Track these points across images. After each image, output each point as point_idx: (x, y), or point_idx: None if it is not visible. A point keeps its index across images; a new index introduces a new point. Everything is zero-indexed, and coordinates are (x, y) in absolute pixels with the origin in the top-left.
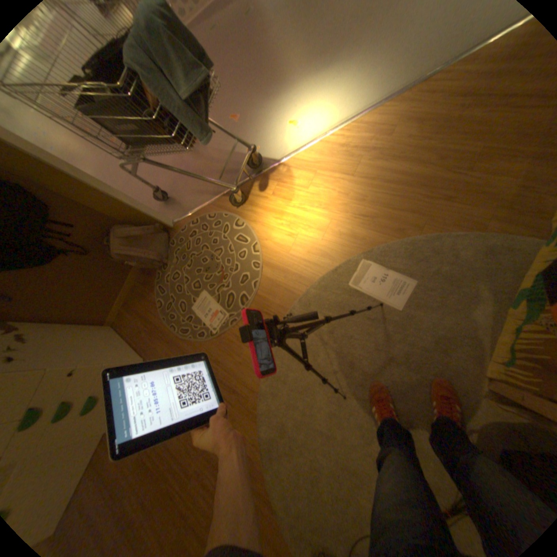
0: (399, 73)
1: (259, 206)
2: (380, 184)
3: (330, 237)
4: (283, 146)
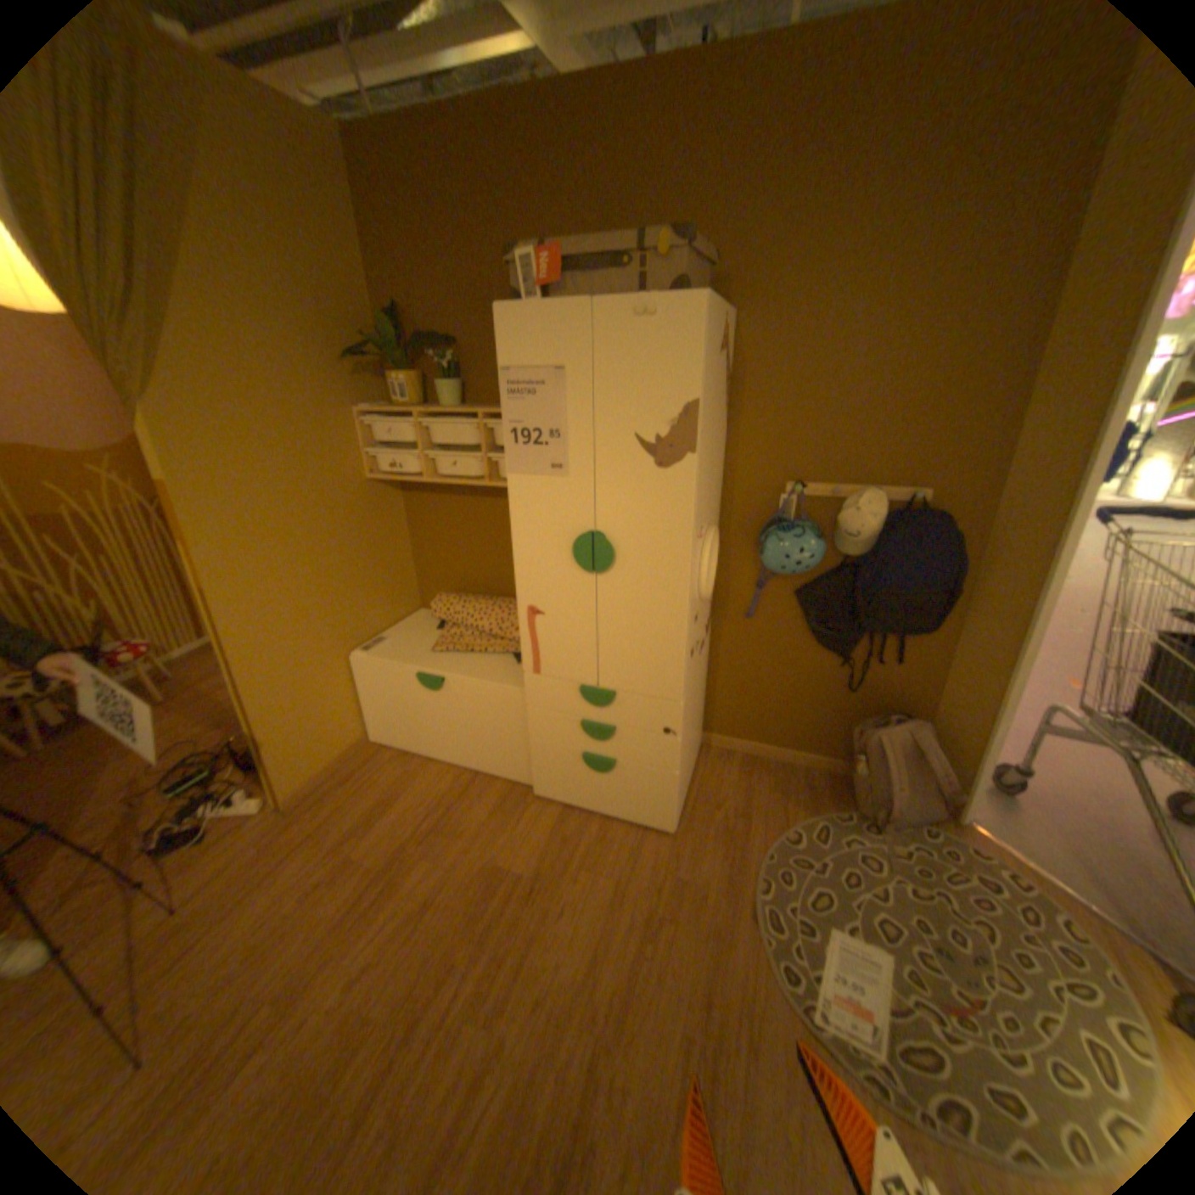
0: None
1: None
2: None
3: None
4: None
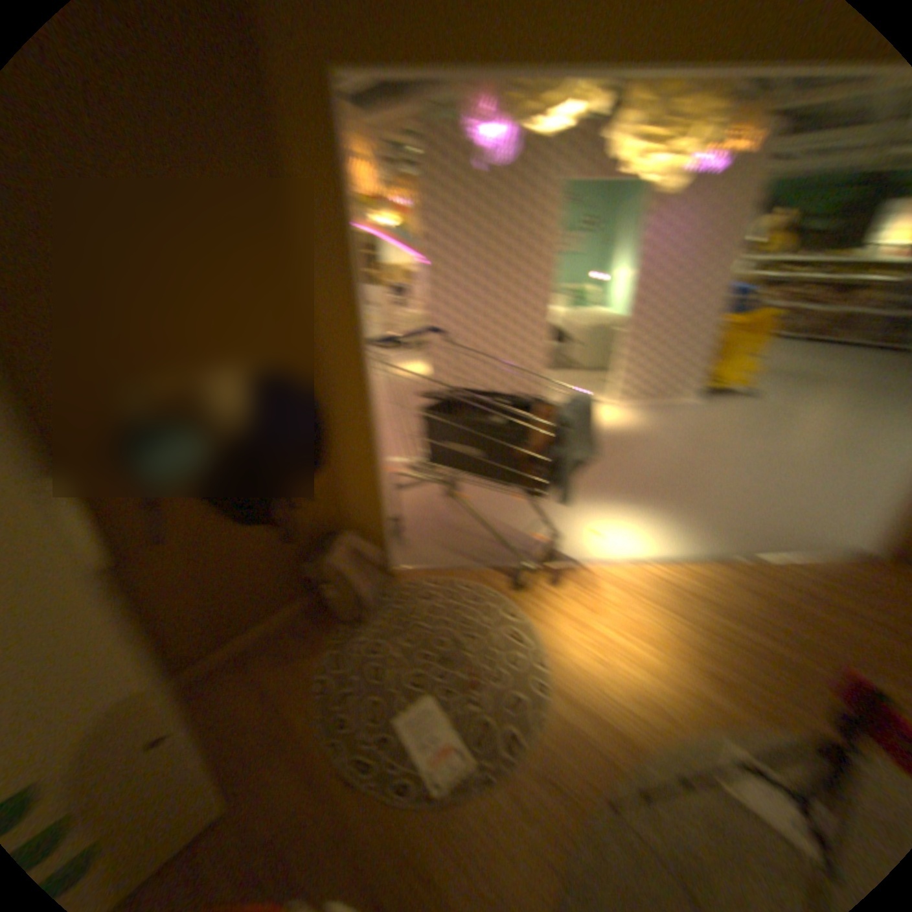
0: (717, 542)
1: (545, 601)
2: (728, 644)
3: (666, 688)
4: (582, 549)
